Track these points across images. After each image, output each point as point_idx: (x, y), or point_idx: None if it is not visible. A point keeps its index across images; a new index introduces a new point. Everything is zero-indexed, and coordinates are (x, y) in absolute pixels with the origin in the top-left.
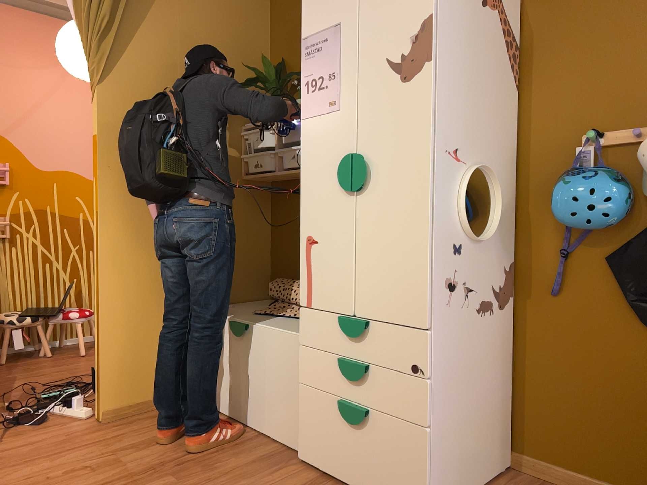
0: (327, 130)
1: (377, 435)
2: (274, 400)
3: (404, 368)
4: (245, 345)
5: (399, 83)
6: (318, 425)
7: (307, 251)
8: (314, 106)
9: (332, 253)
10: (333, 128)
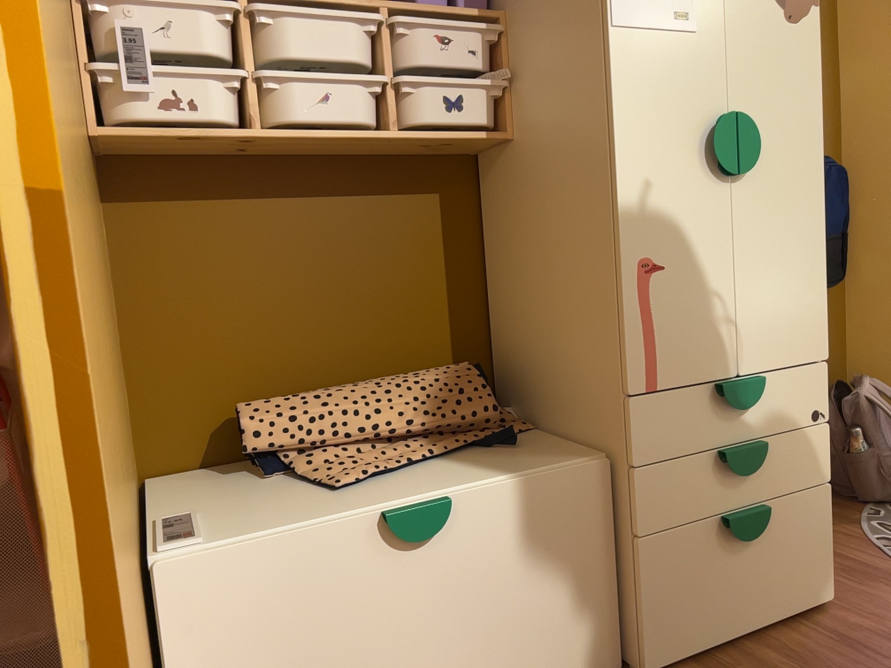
0: (674, 62)
1: (776, 531)
2: (546, 618)
3: (803, 419)
4: (442, 551)
5: (783, 21)
6: (684, 585)
7: (644, 289)
8: (643, 10)
9: (696, 283)
10: (686, 63)
